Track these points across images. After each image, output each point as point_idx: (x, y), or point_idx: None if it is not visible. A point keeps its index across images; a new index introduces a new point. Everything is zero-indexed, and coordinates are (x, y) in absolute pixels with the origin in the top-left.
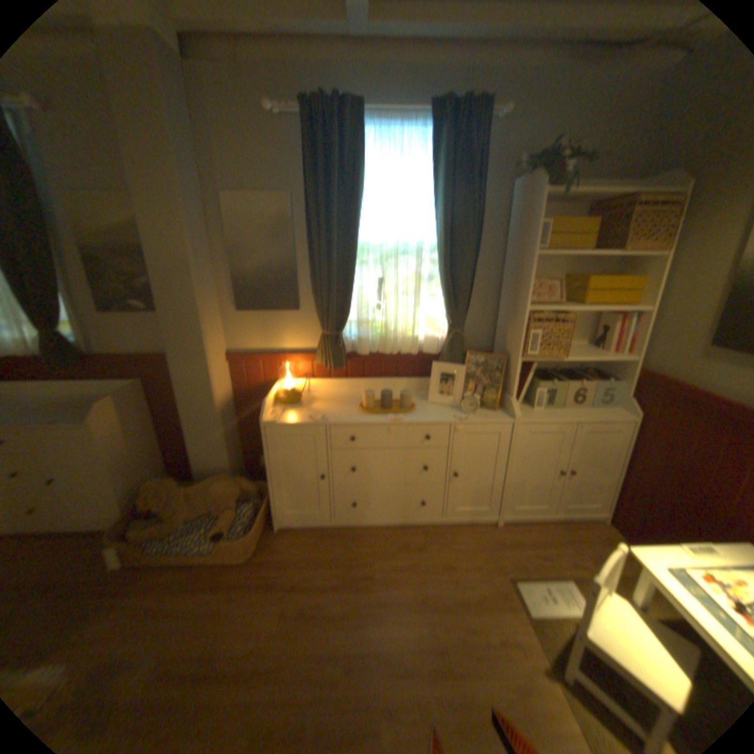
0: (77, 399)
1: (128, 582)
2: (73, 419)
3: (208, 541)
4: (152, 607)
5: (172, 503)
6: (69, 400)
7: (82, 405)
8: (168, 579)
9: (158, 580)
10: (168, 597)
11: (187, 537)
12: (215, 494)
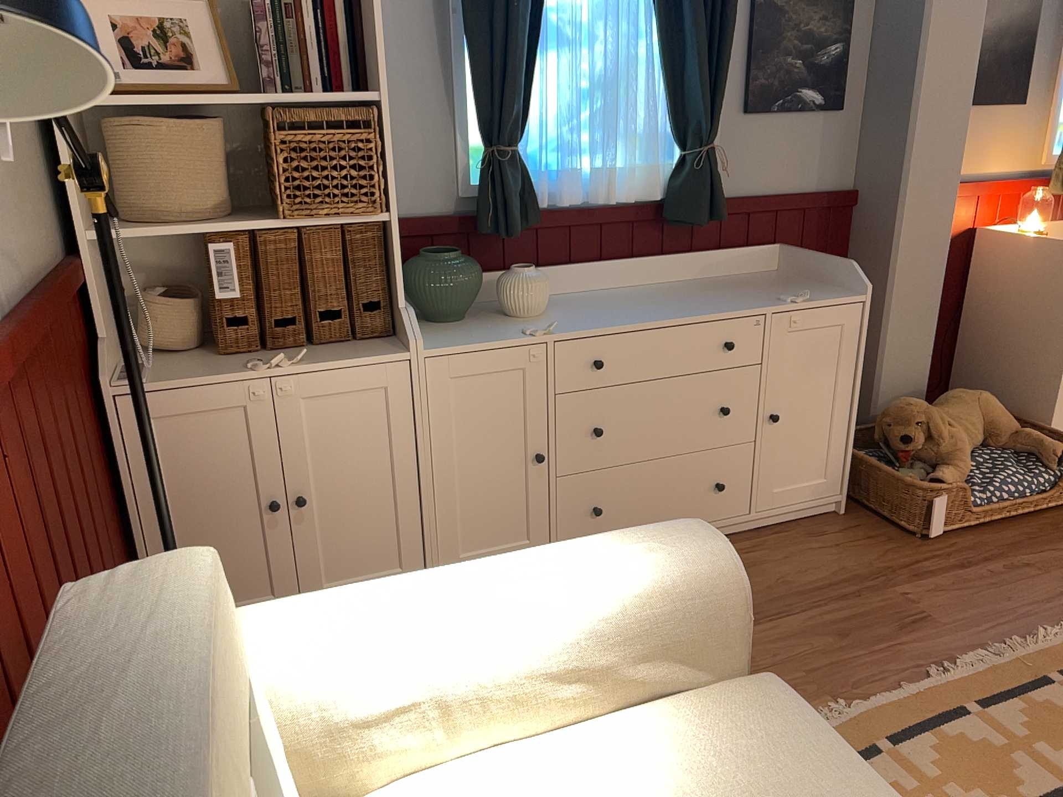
0: (698, 284)
1: (965, 547)
2: (809, 294)
3: (1054, 462)
4: (1056, 556)
5: (944, 428)
6: (685, 285)
7: (742, 286)
8: (1011, 534)
9: (1000, 537)
10: (1052, 545)
11: (1004, 470)
12: (992, 407)
